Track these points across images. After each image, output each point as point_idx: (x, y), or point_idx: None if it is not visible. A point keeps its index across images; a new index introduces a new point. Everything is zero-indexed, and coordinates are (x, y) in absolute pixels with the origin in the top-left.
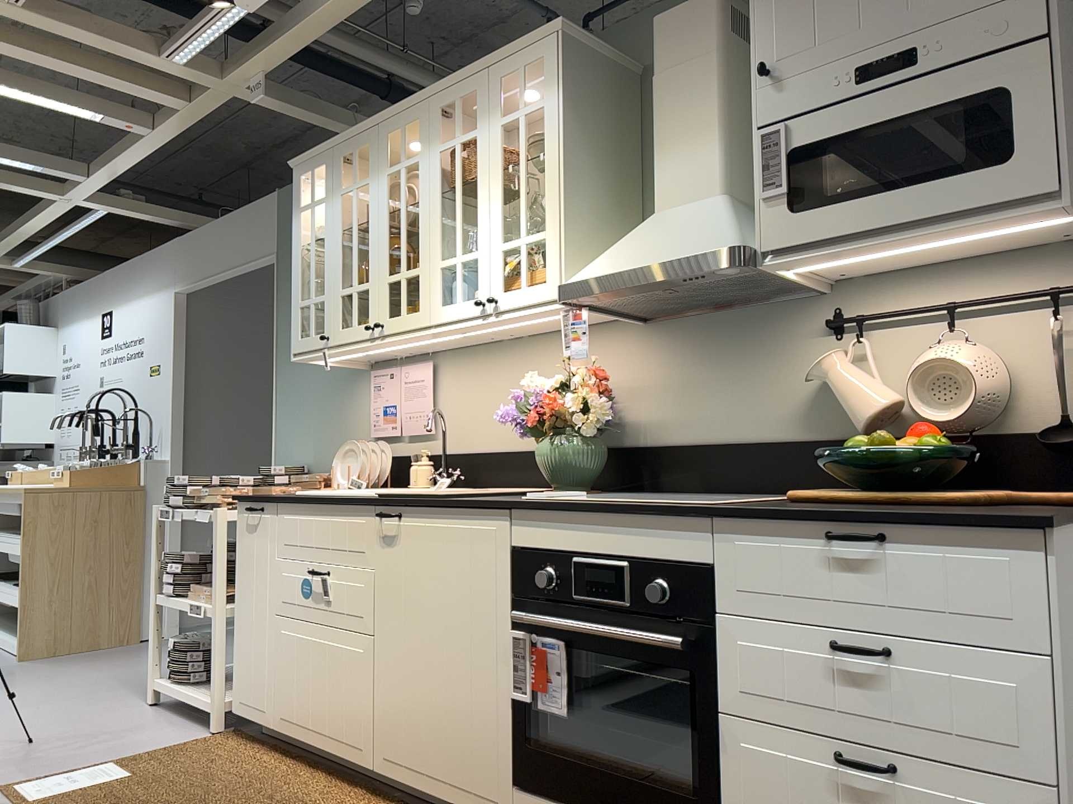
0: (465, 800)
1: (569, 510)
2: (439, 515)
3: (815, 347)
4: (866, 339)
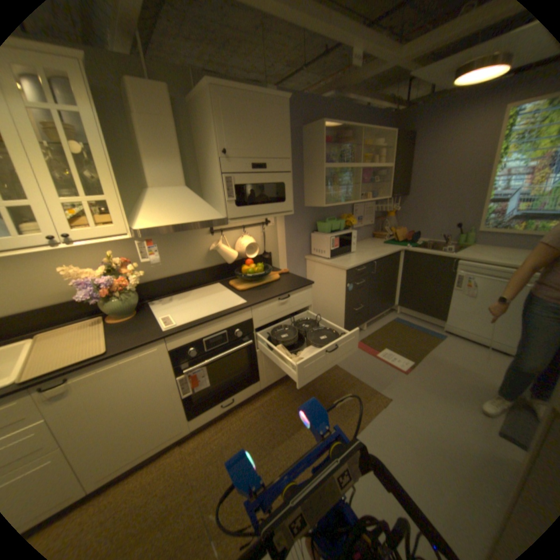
0: (162, 446)
1: (199, 326)
2: (109, 363)
3: (206, 239)
4: (223, 236)
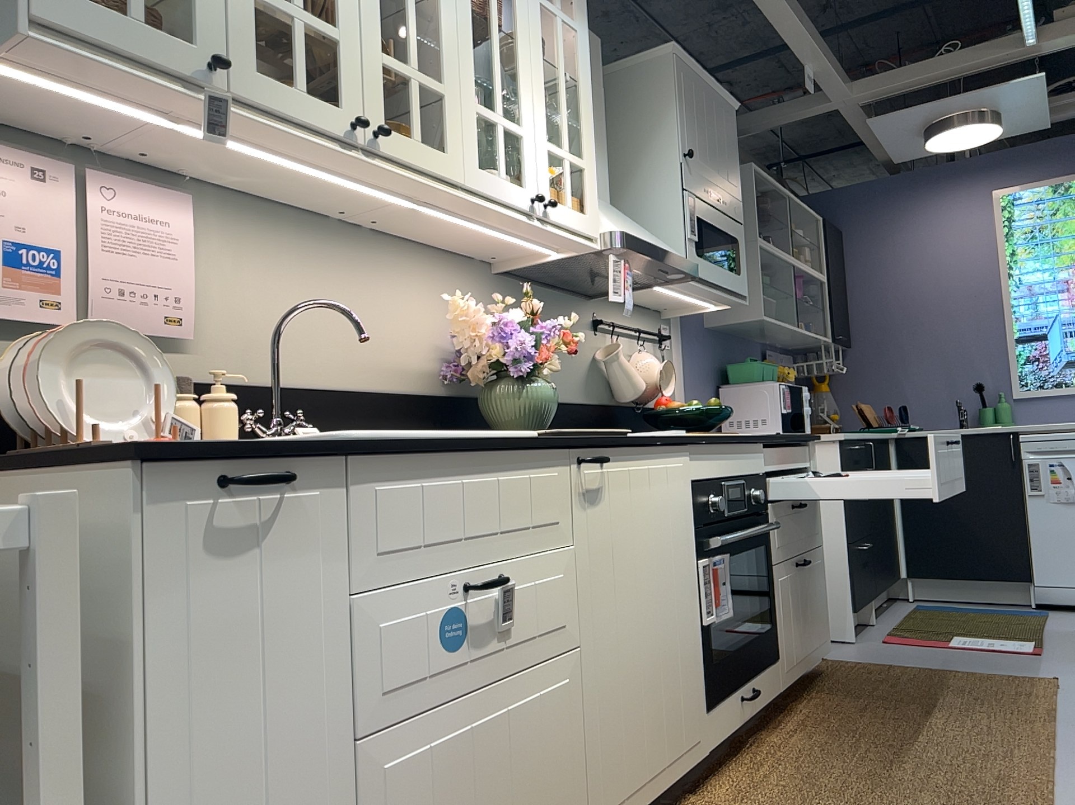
0: (680, 766)
1: (724, 442)
2: (642, 455)
3: (590, 336)
4: (614, 338)
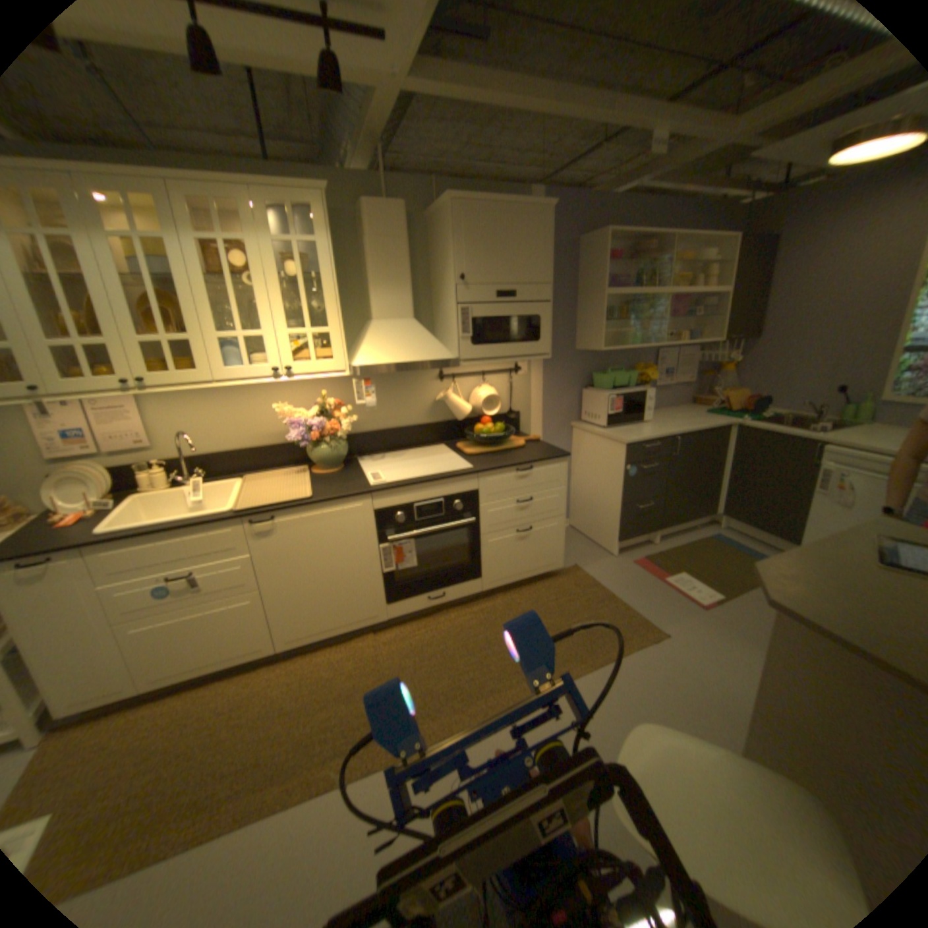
0: (357, 626)
1: (412, 487)
2: (315, 509)
3: (433, 387)
4: (455, 384)
